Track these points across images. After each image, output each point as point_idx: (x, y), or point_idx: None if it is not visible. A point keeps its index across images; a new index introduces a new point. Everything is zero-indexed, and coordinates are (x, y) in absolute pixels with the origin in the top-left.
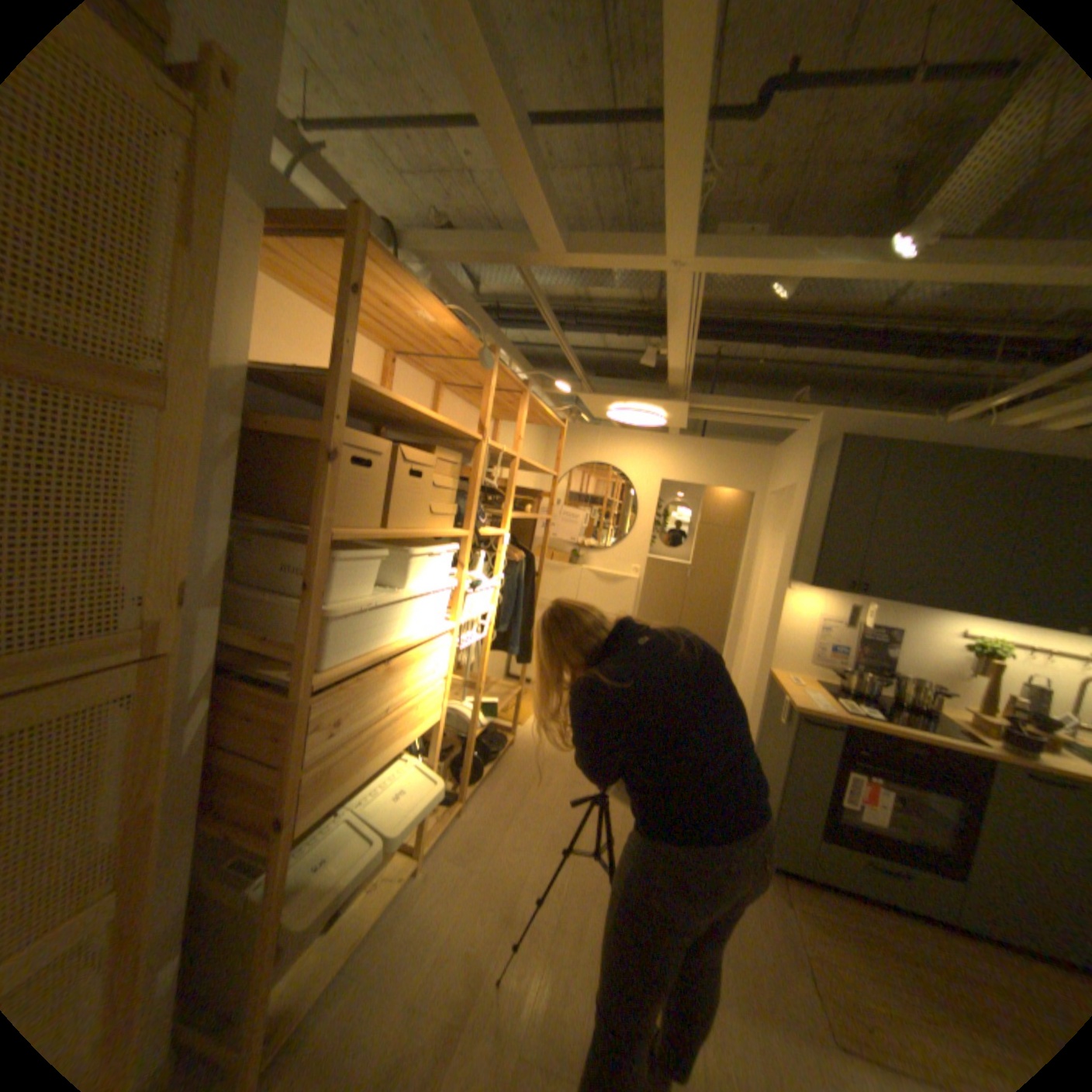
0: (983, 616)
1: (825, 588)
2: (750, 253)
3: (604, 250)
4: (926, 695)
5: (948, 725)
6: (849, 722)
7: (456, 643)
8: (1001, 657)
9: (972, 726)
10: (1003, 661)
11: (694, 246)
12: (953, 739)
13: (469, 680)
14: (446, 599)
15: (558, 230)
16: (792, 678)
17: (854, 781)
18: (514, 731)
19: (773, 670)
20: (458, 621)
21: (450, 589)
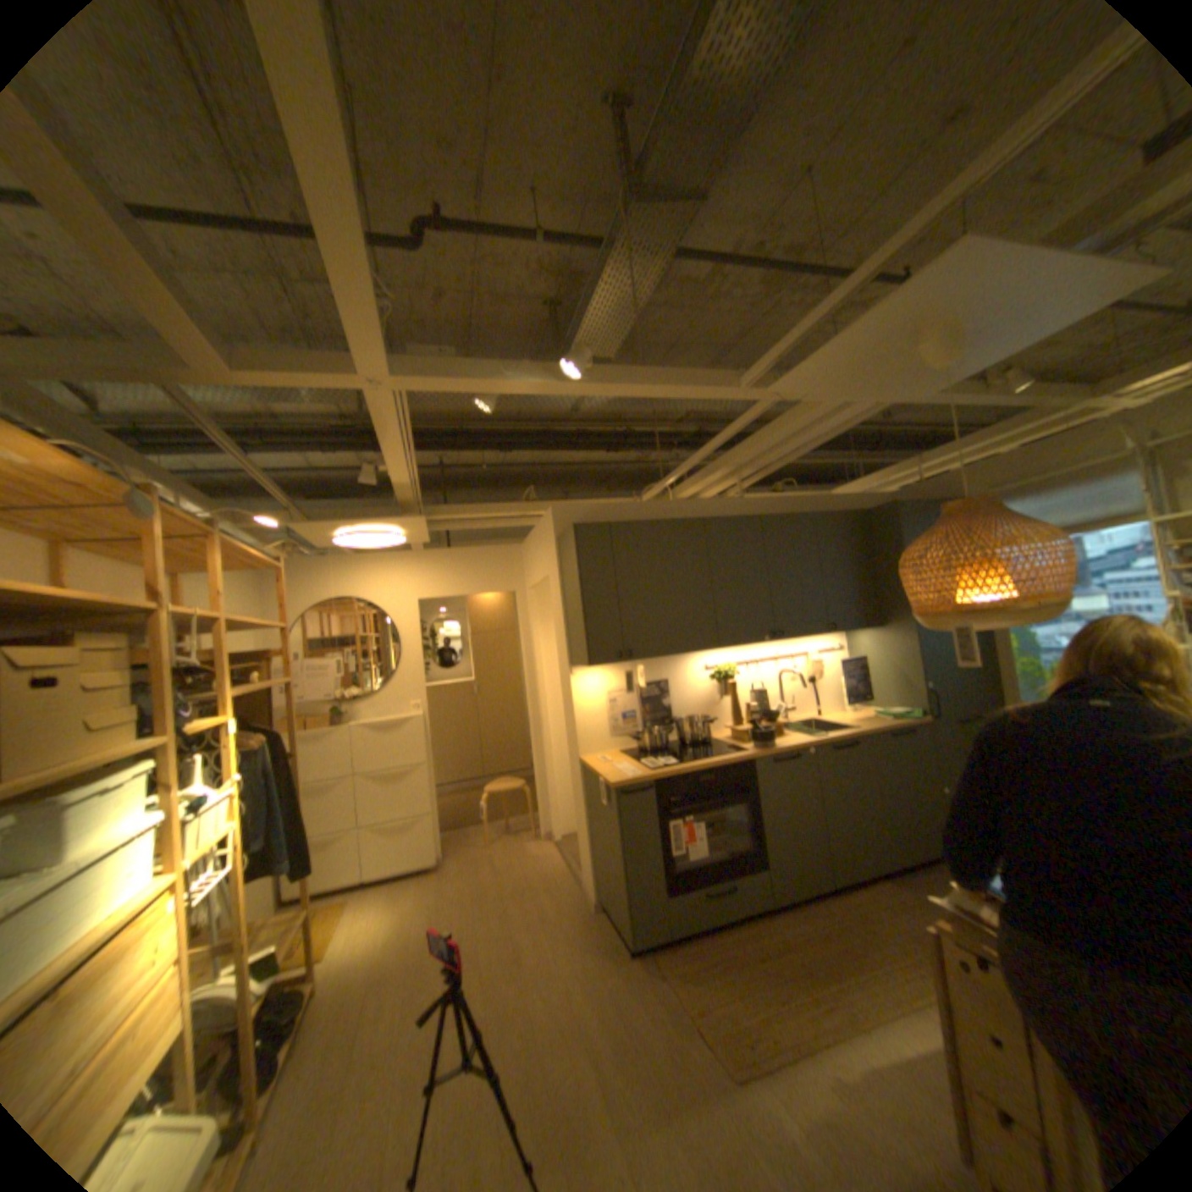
0: (711, 649)
1: (599, 665)
2: (445, 374)
3: (282, 369)
4: (697, 728)
5: (718, 746)
6: (654, 778)
7: (184, 901)
8: (731, 677)
9: (732, 739)
10: (733, 679)
11: (387, 367)
12: (724, 756)
13: (219, 943)
14: (151, 846)
15: (213, 345)
16: (599, 759)
17: (673, 829)
18: (310, 975)
19: (582, 758)
20: (181, 868)
21: (154, 828)
